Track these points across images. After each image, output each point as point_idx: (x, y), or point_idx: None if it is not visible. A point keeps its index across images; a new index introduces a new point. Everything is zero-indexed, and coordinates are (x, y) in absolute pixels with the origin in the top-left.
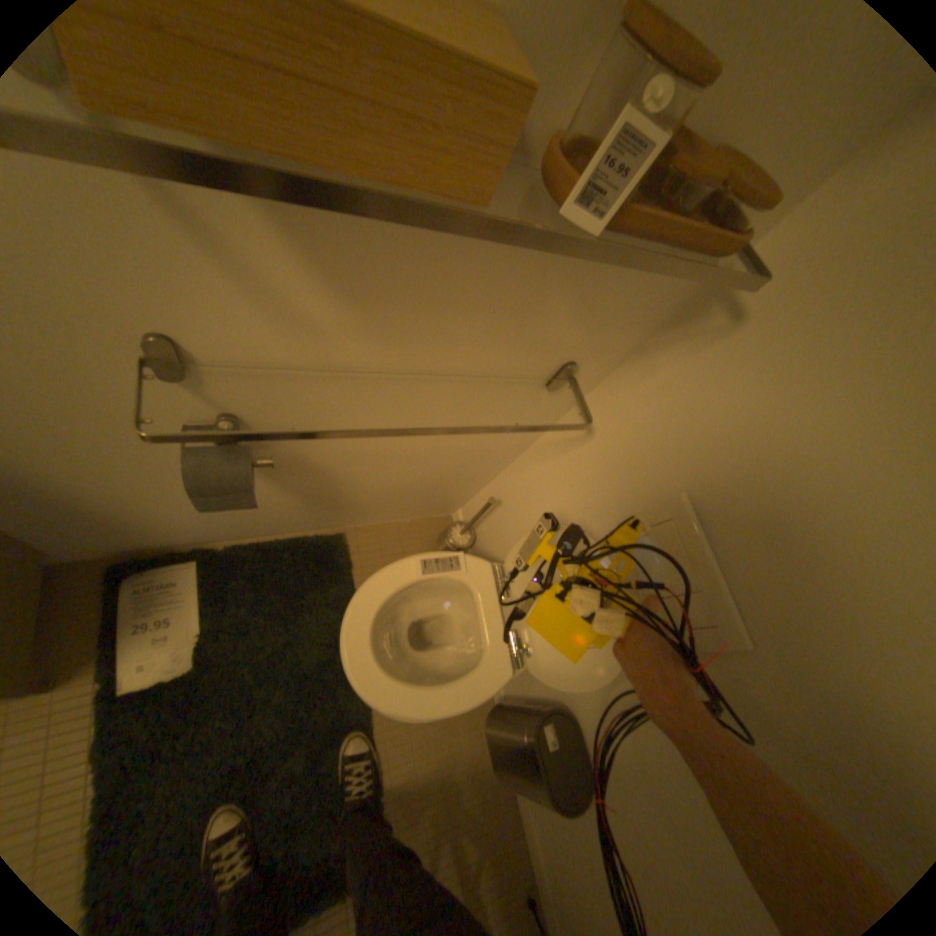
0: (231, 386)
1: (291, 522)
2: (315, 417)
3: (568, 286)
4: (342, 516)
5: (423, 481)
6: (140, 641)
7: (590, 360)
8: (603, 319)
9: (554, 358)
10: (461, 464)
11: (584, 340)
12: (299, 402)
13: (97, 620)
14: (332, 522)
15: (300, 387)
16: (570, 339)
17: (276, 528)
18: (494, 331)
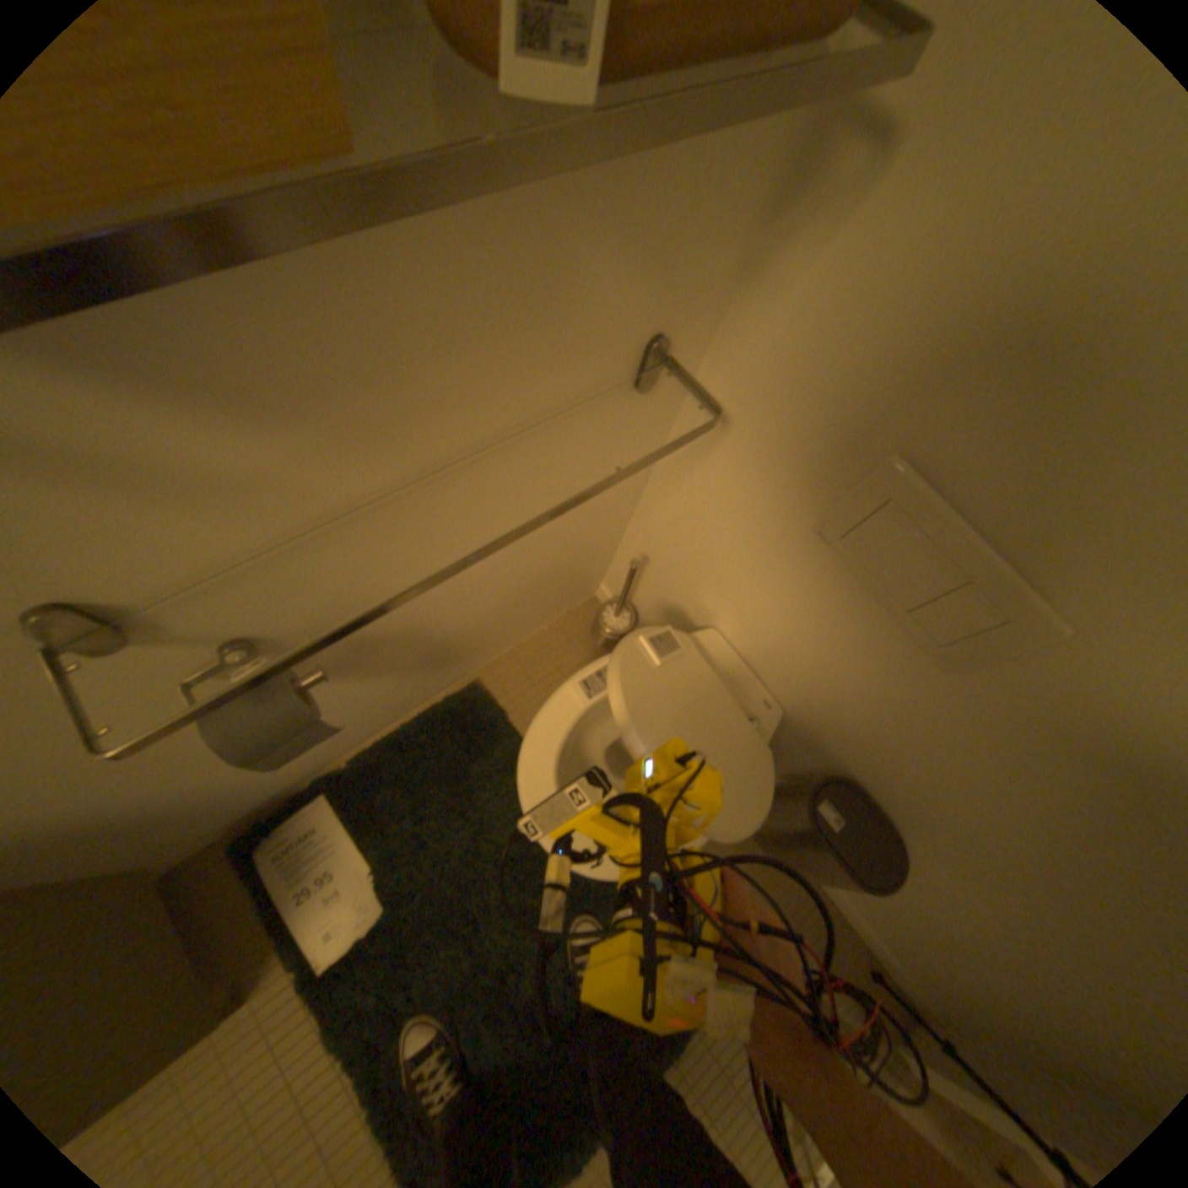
0: (200, 611)
1: (404, 700)
2: (344, 586)
3: (593, 222)
4: (462, 664)
5: (536, 580)
6: (308, 910)
7: (680, 320)
8: (672, 249)
9: (626, 344)
10: (572, 538)
11: (657, 296)
12: (309, 581)
13: (248, 910)
14: (453, 676)
15: (295, 563)
16: (637, 304)
17: (392, 715)
18: (519, 351)
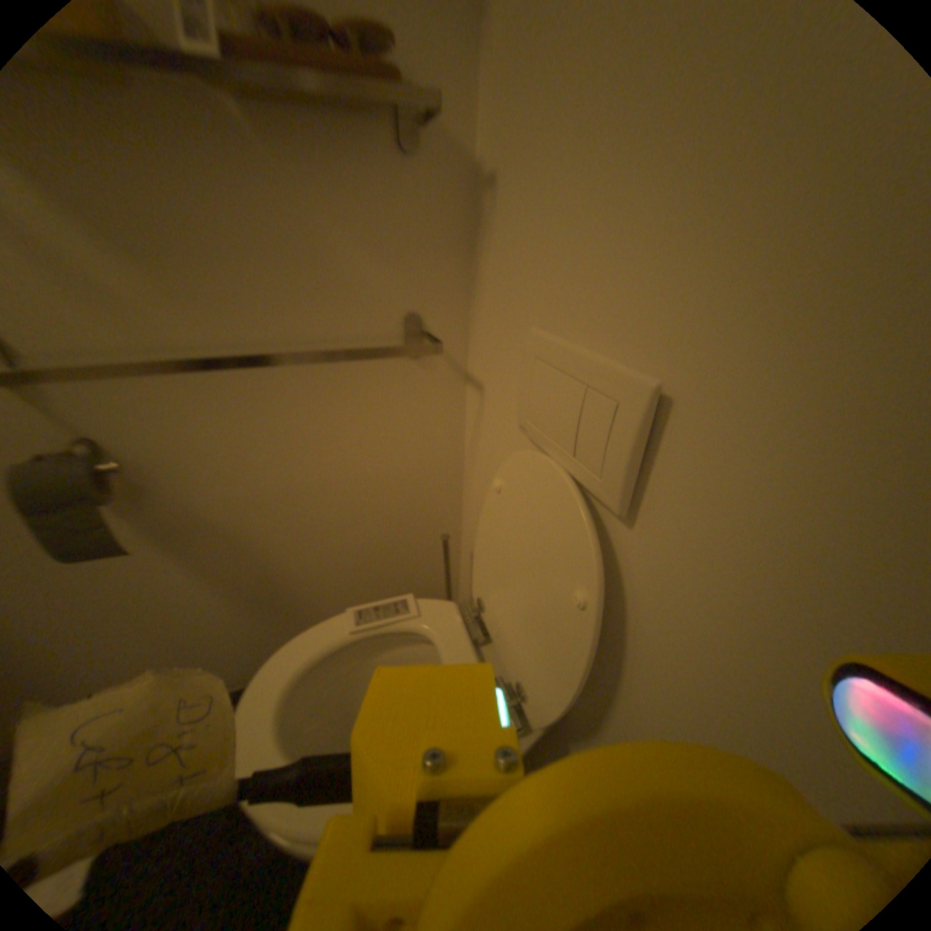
0: (81, 396)
1: (249, 651)
2: (187, 437)
3: (338, 216)
4: None
5: (375, 546)
6: None
7: (436, 310)
8: (405, 252)
9: (393, 312)
10: (403, 507)
11: (407, 283)
12: (159, 413)
13: None
14: None
15: (150, 389)
16: (391, 283)
17: (237, 668)
18: (304, 284)
